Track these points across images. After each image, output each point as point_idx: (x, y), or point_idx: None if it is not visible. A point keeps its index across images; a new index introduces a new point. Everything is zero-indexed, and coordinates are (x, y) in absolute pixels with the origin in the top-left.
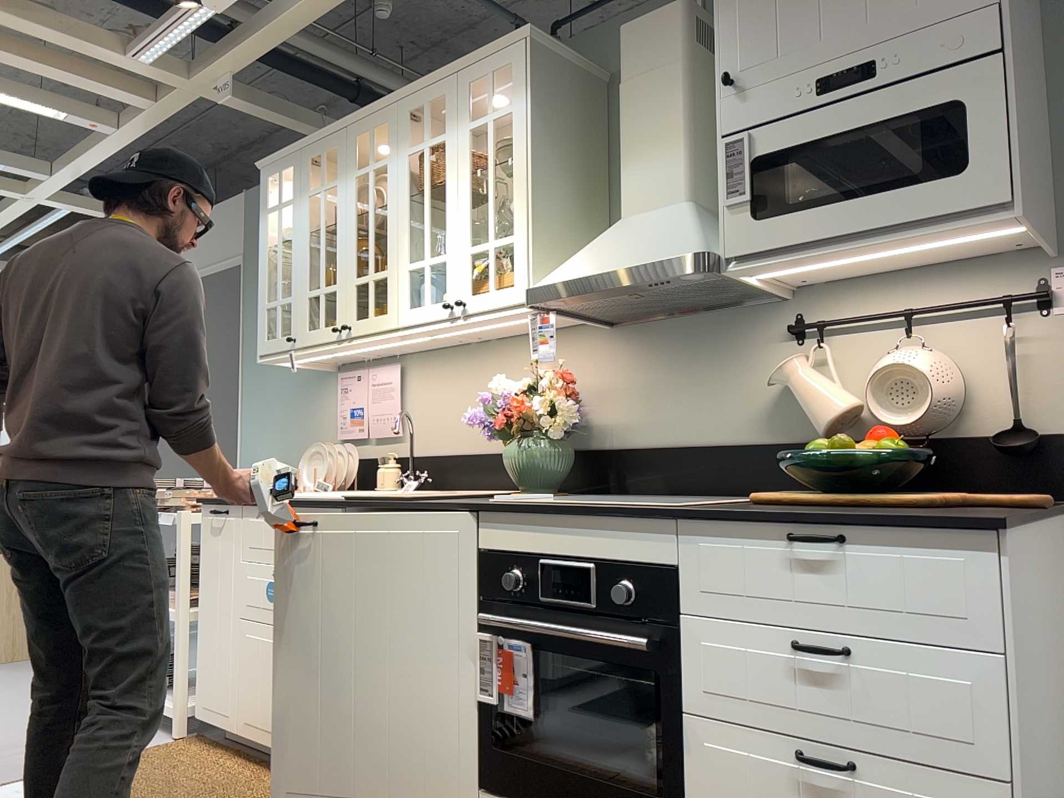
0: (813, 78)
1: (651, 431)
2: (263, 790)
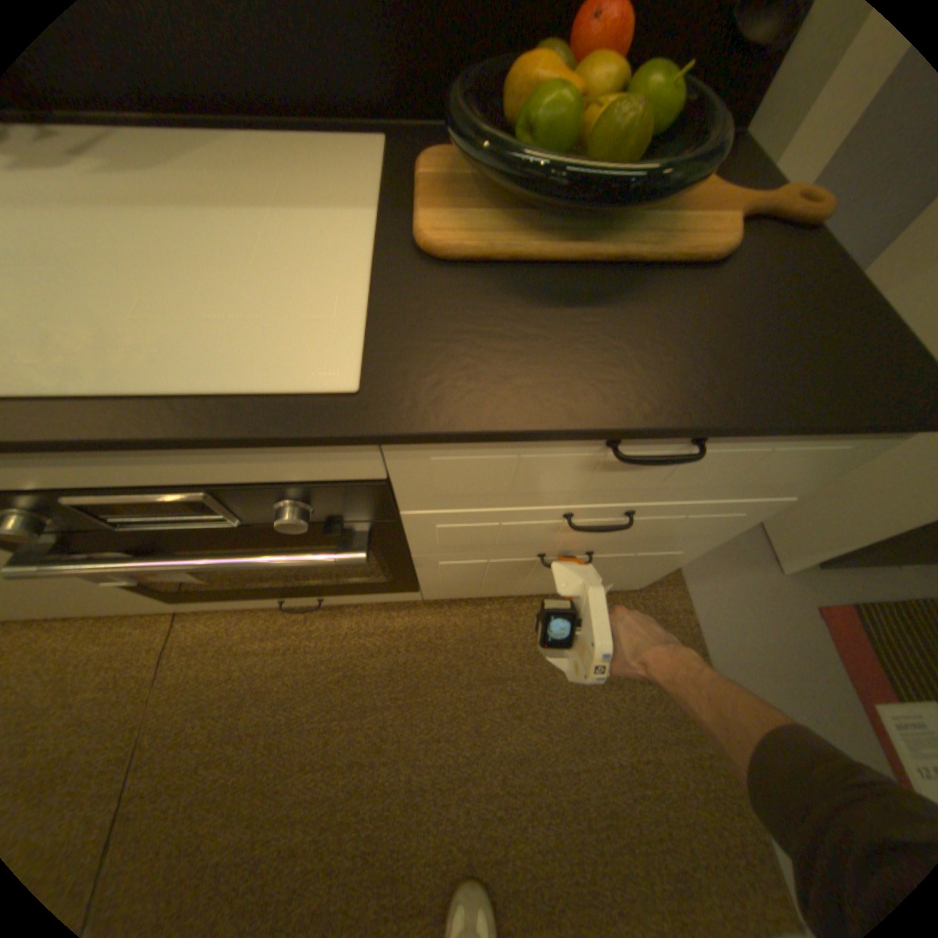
0: None
1: None
2: None
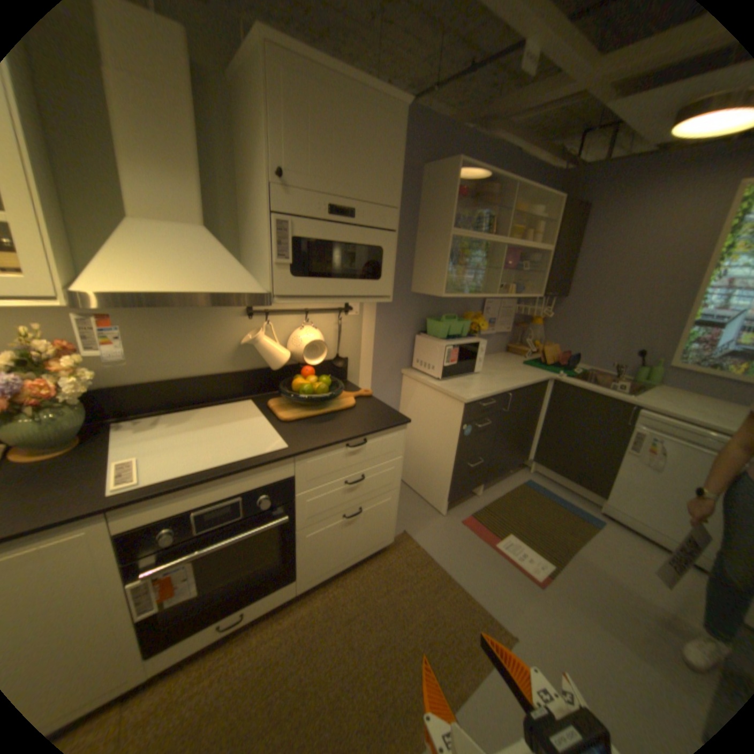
0: (328, 201)
1: (141, 372)
2: None
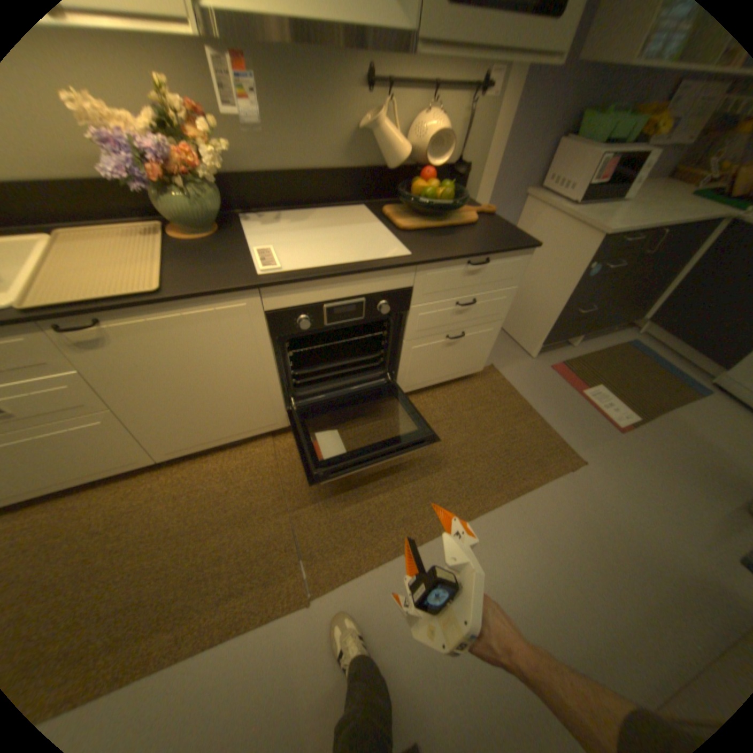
0: None
1: (259, 155)
2: (89, 510)
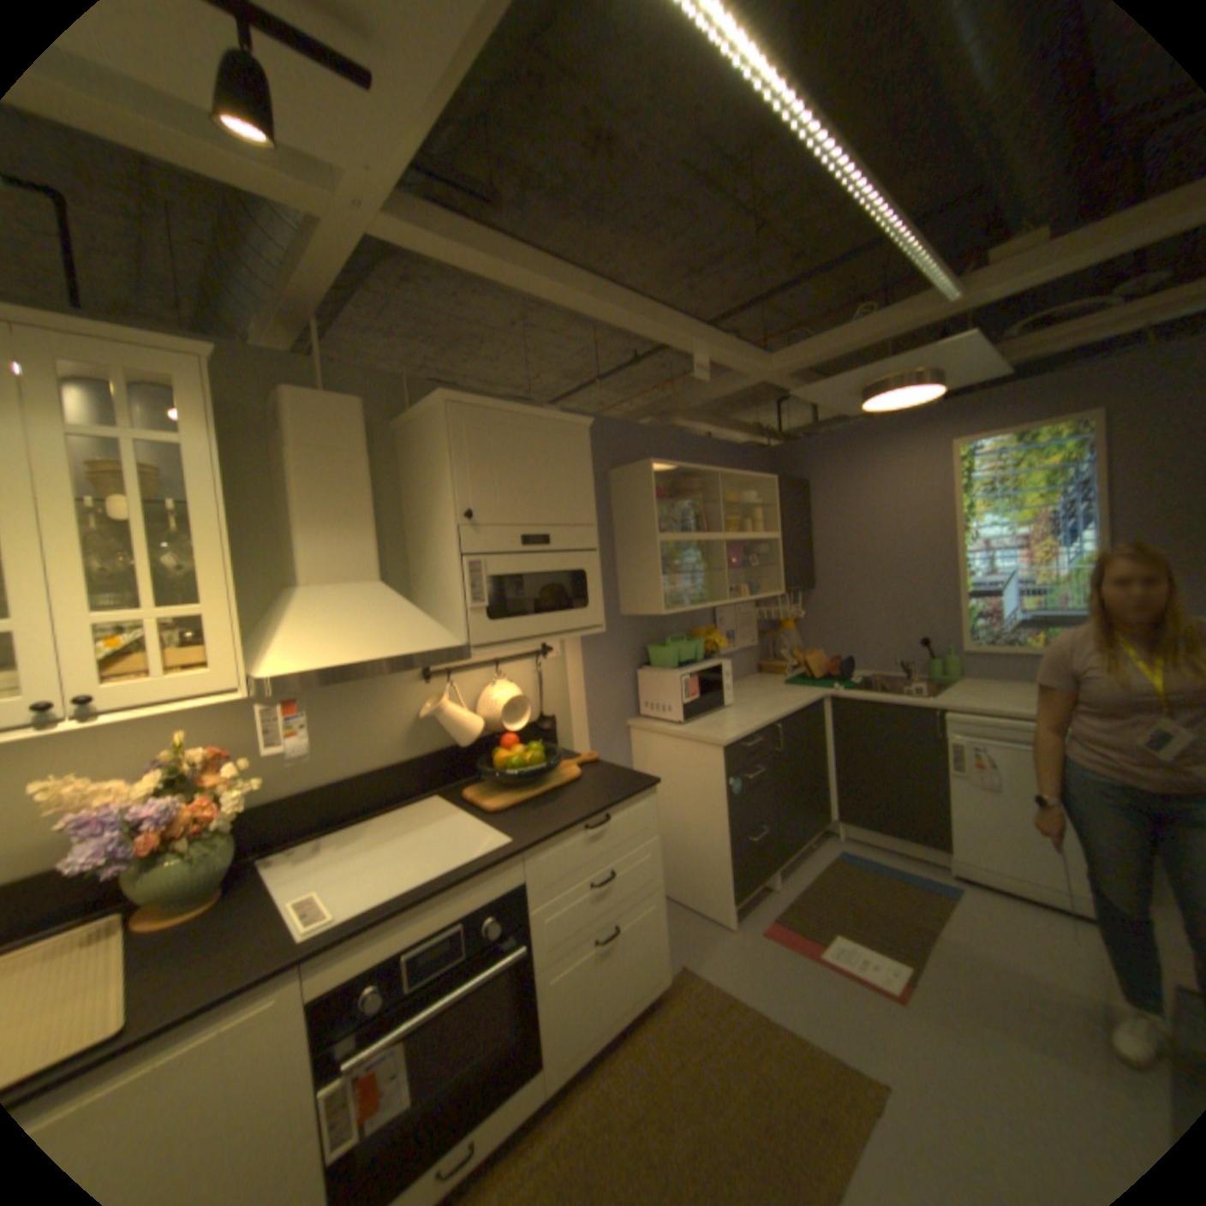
0: (521, 533)
1: (292, 779)
2: None
